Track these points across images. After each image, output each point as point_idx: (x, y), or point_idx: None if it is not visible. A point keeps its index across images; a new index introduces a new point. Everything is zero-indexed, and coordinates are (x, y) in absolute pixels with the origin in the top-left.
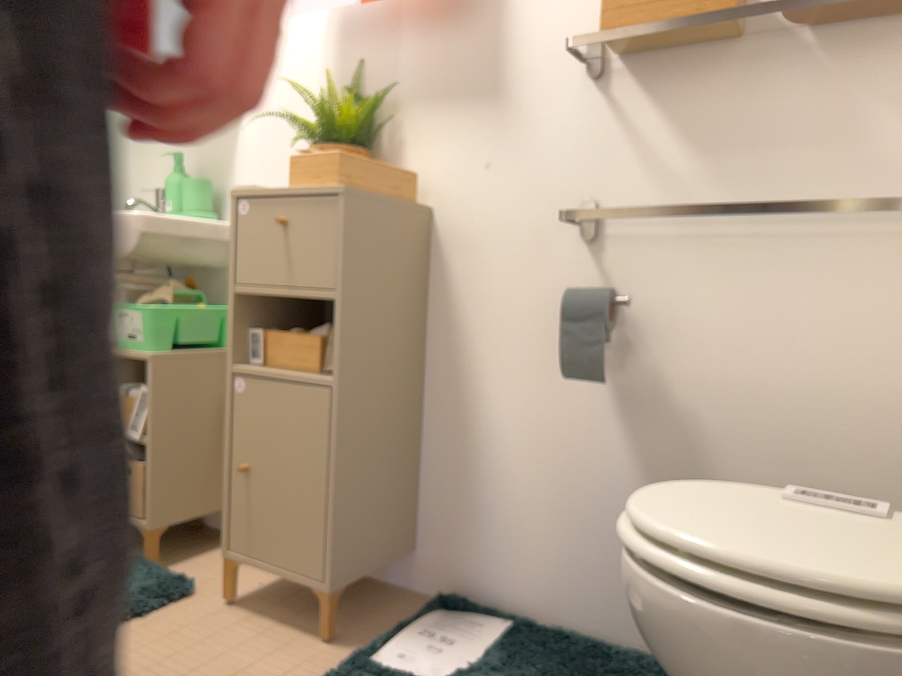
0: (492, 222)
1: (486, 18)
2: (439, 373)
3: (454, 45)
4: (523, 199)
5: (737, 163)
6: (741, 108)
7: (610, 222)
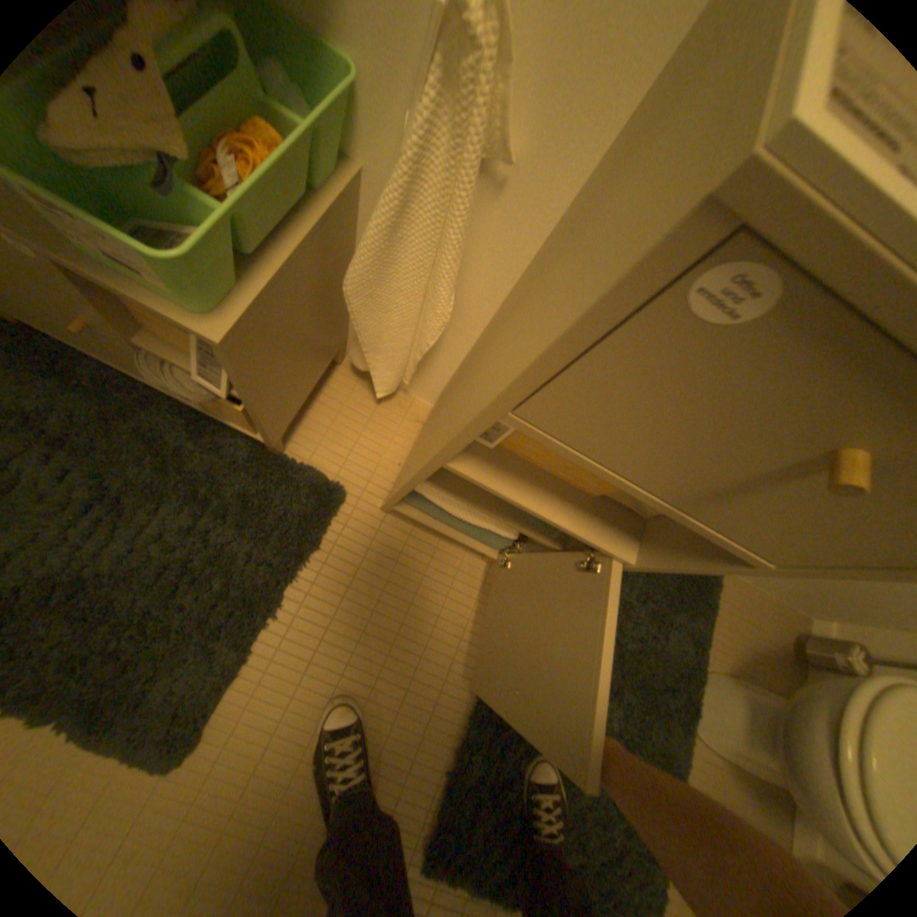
0: None
1: None
2: None
3: None
4: None
5: None
6: None
7: None
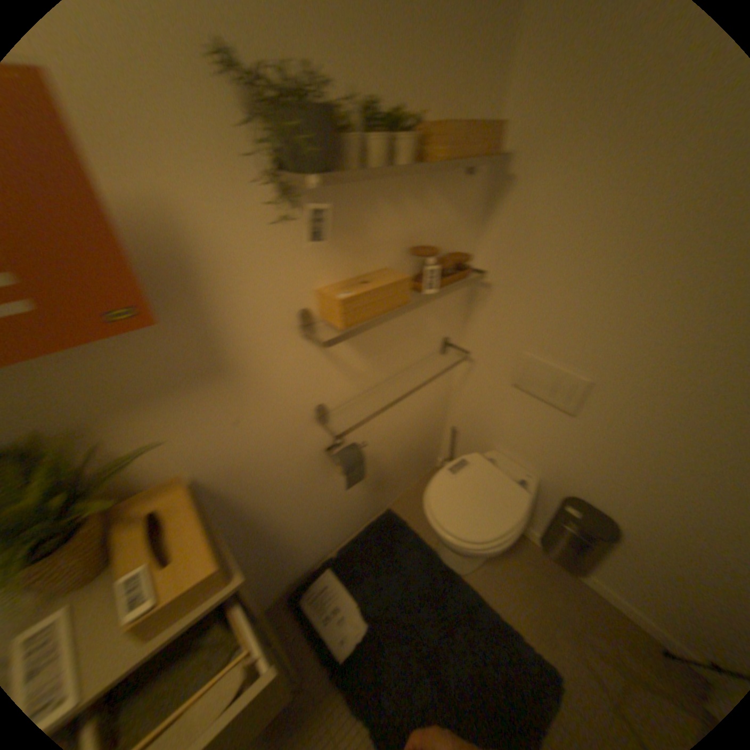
0: (255, 450)
1: (187, 307)
2: (243, 539)
3: (150, 340)
4: (275, 425)
5: (385, 355)
6: (386, 330)
7: (332, 408)
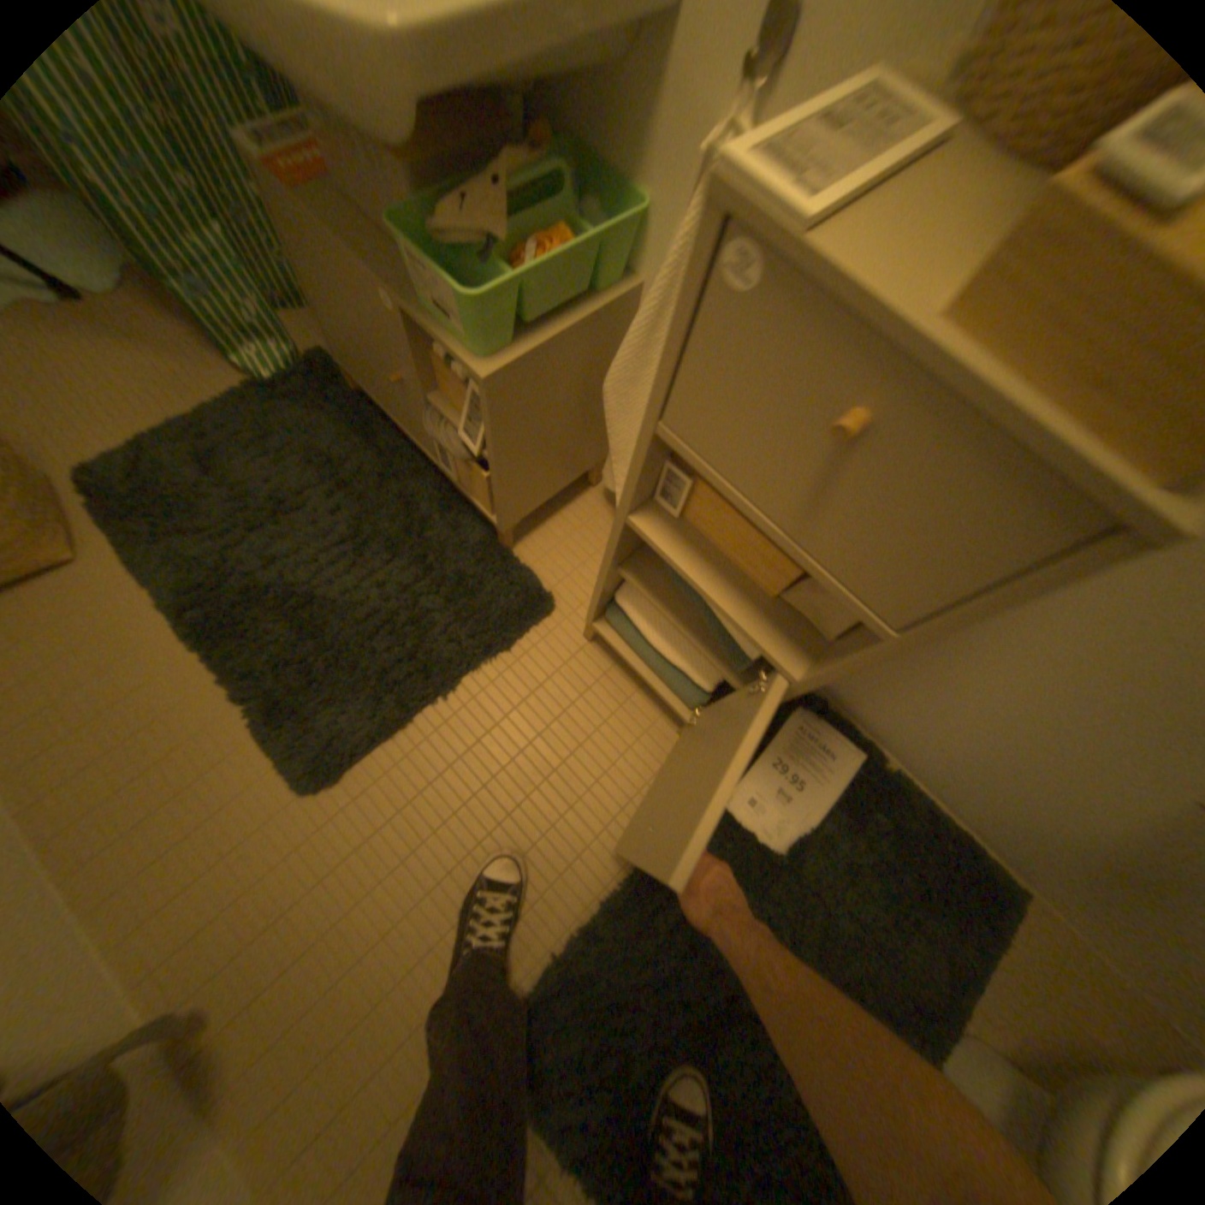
0: None
1: None
2: None
3: None
4: None
5: None
6: None
7: None
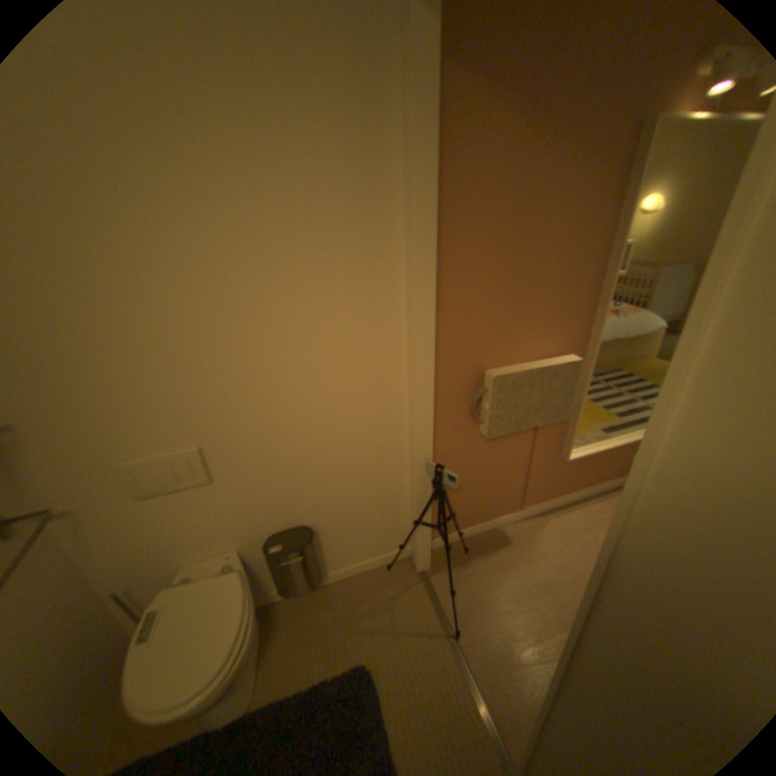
0: None
1: None
2: None
3: None
4: None
5: None
6: None
7: None
